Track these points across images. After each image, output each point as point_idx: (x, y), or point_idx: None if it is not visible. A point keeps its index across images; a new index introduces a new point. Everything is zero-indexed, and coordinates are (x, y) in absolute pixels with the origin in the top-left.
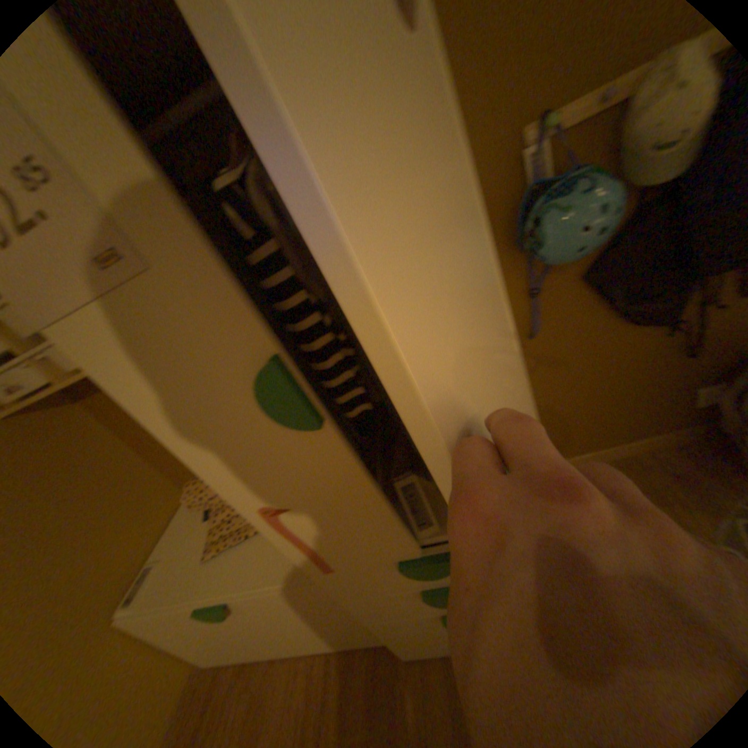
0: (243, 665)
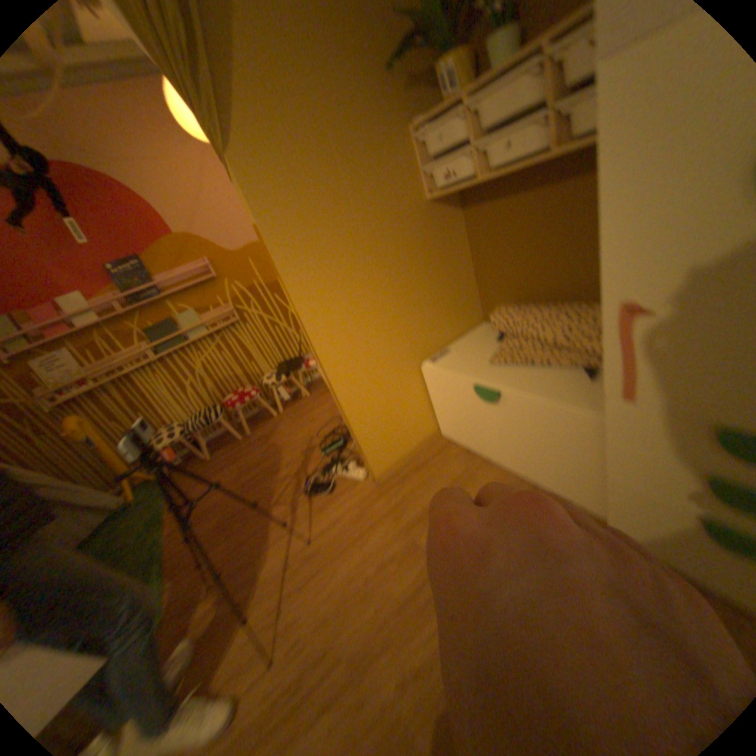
0: (466, 449)
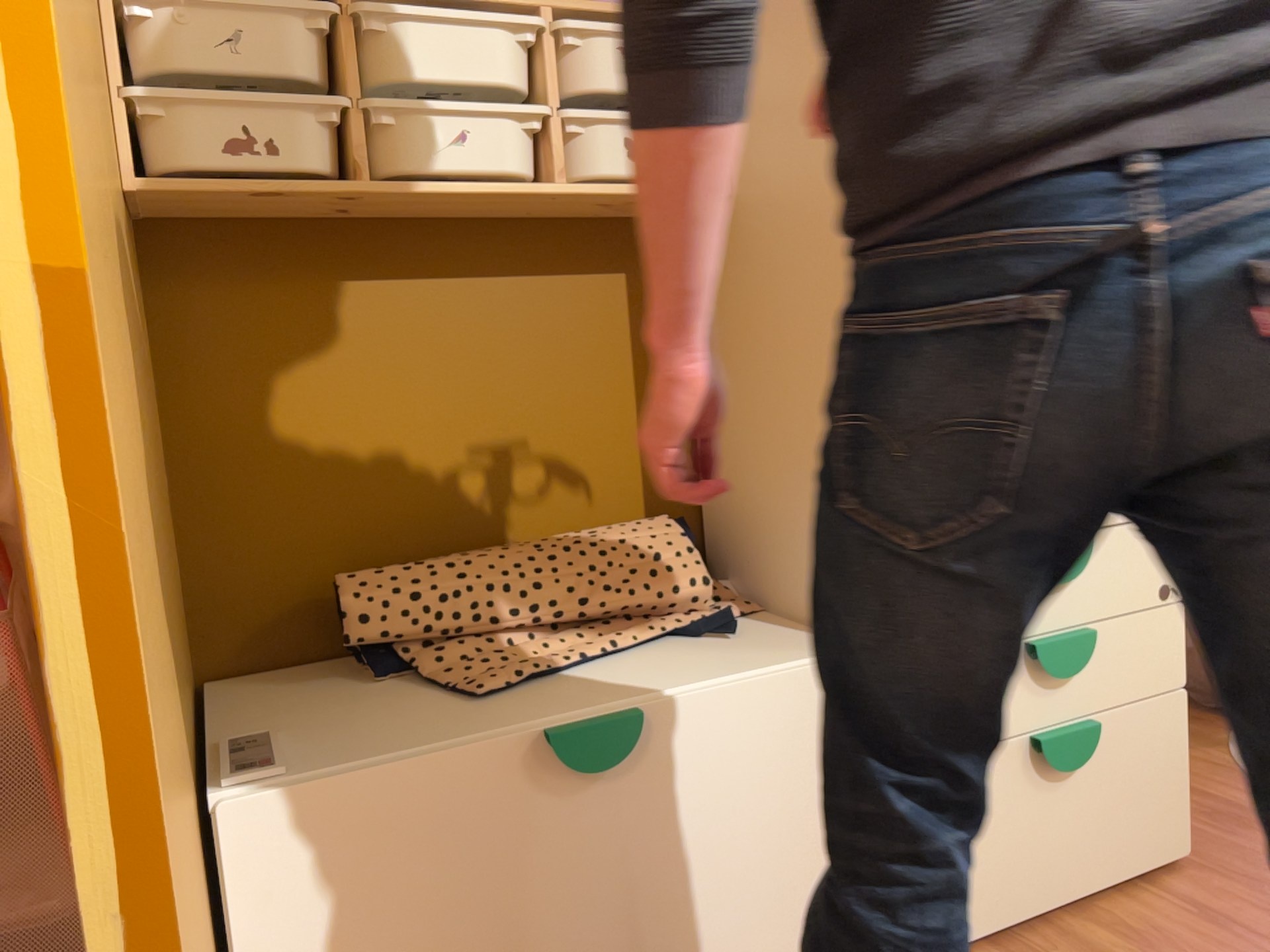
0: None
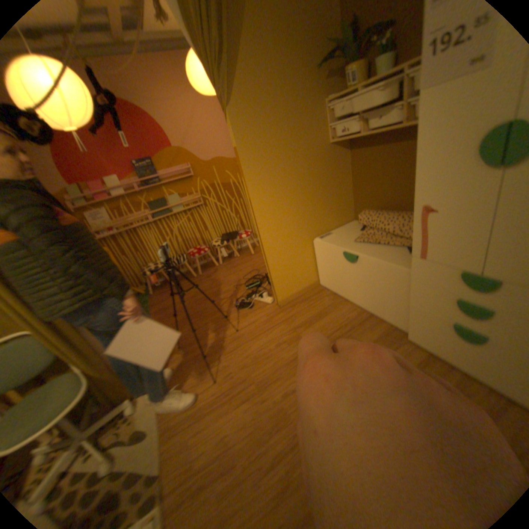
0: (334, 293)
